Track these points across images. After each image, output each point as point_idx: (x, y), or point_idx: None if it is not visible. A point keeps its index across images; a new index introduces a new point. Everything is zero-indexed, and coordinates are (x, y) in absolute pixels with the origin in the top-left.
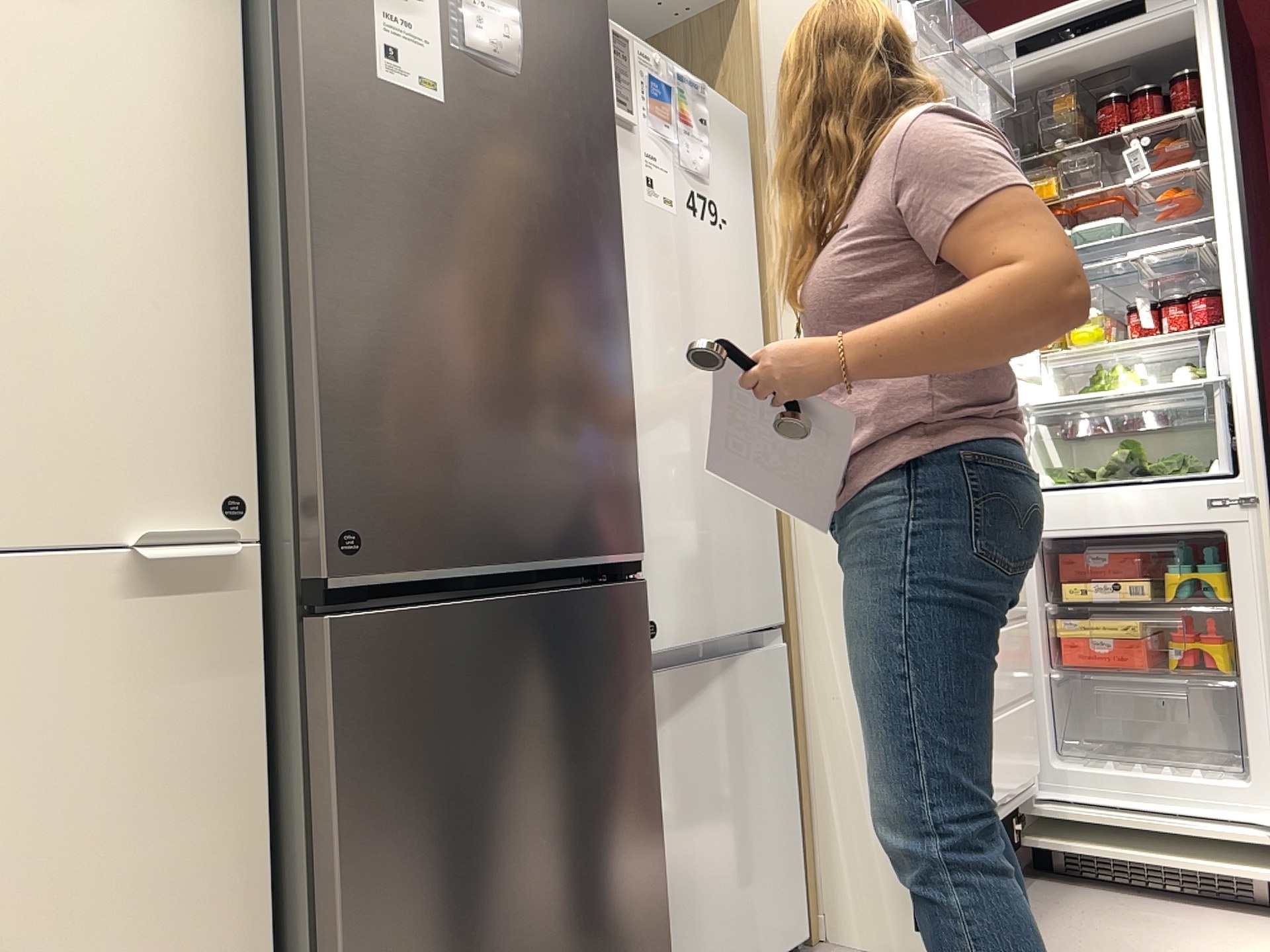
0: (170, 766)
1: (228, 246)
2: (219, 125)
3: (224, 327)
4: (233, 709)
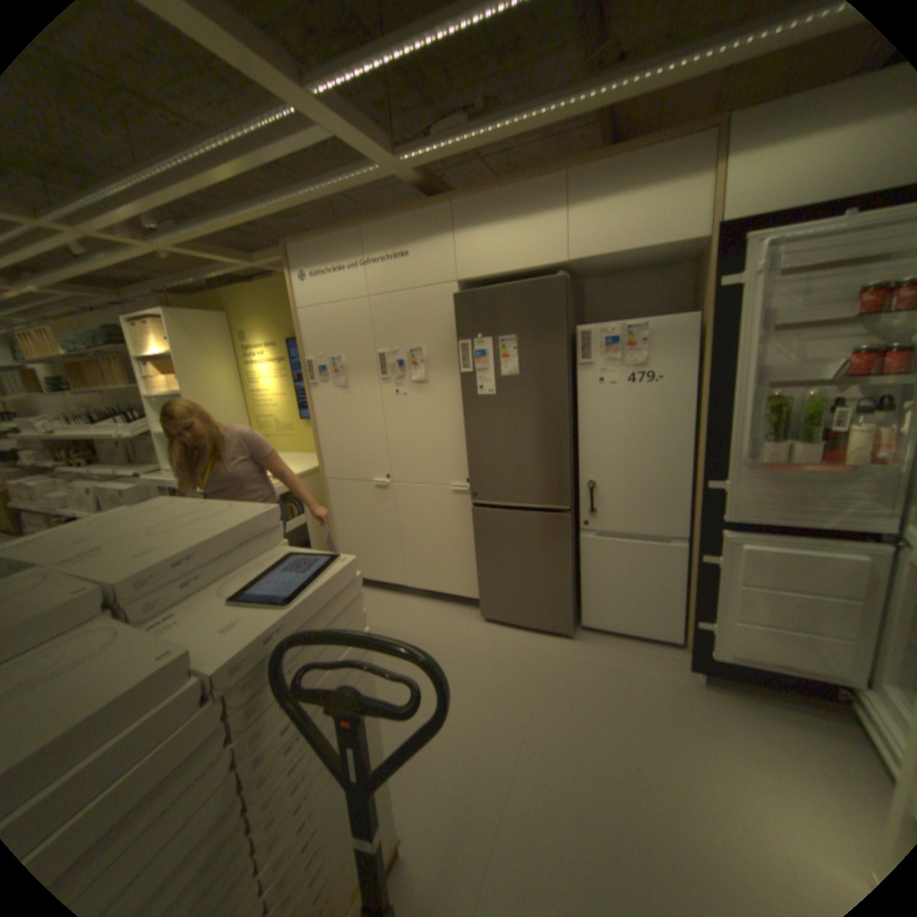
0: (461, 521)
1: (465, 430)
2: (462, 406)
3: (465, 446)
4: (471, 515)
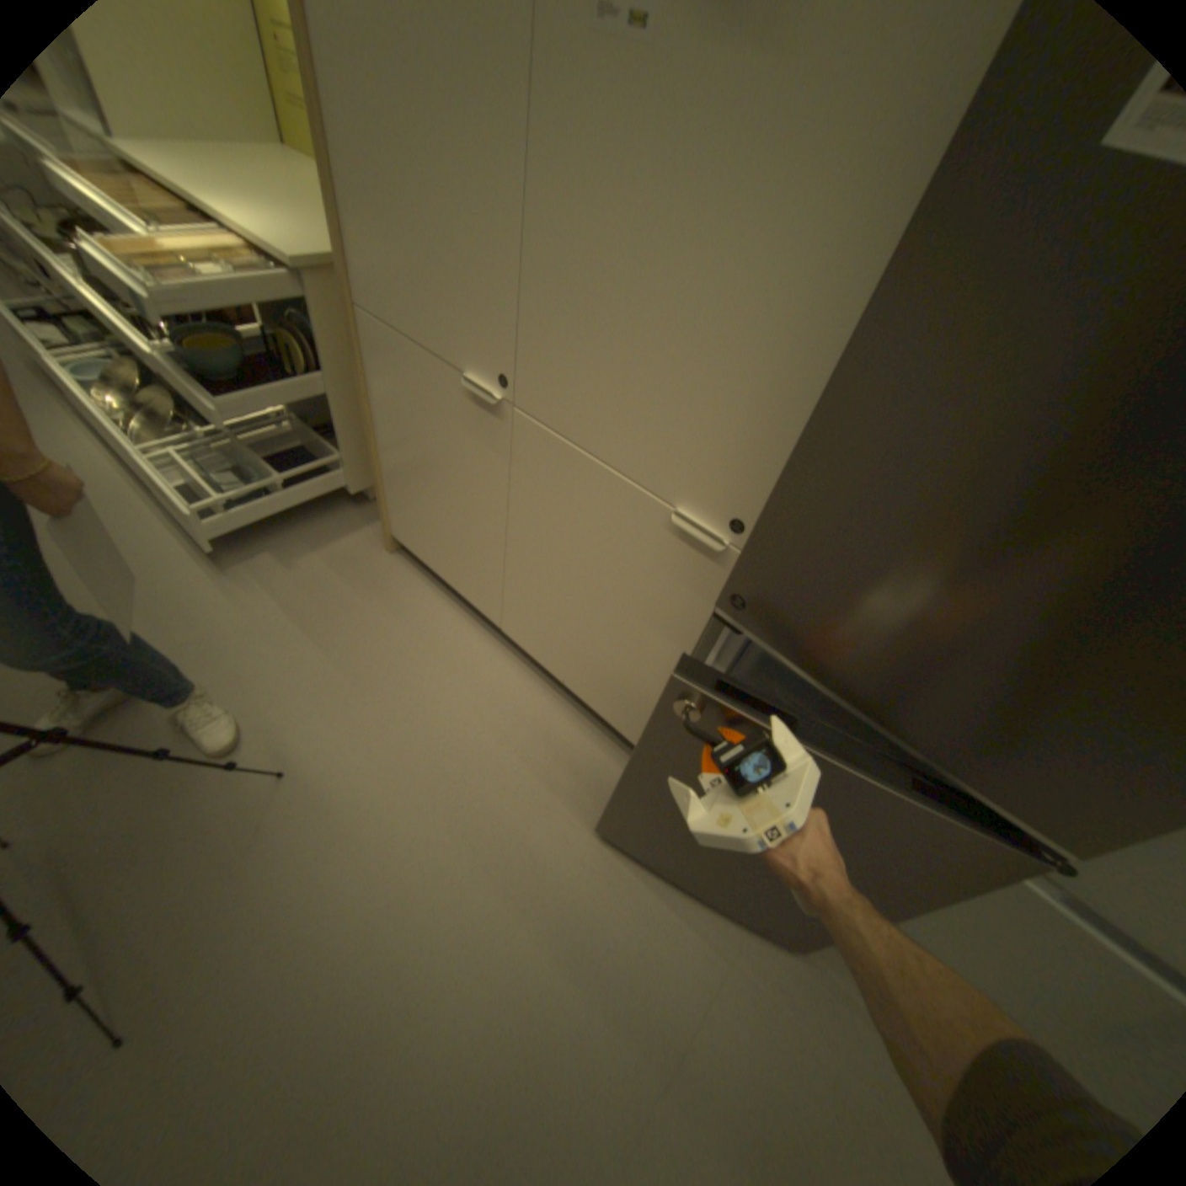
0: (663, 604)
1: (837, 336)
2: (902, 190)
3: (796, 406)
4: (697, 608)
